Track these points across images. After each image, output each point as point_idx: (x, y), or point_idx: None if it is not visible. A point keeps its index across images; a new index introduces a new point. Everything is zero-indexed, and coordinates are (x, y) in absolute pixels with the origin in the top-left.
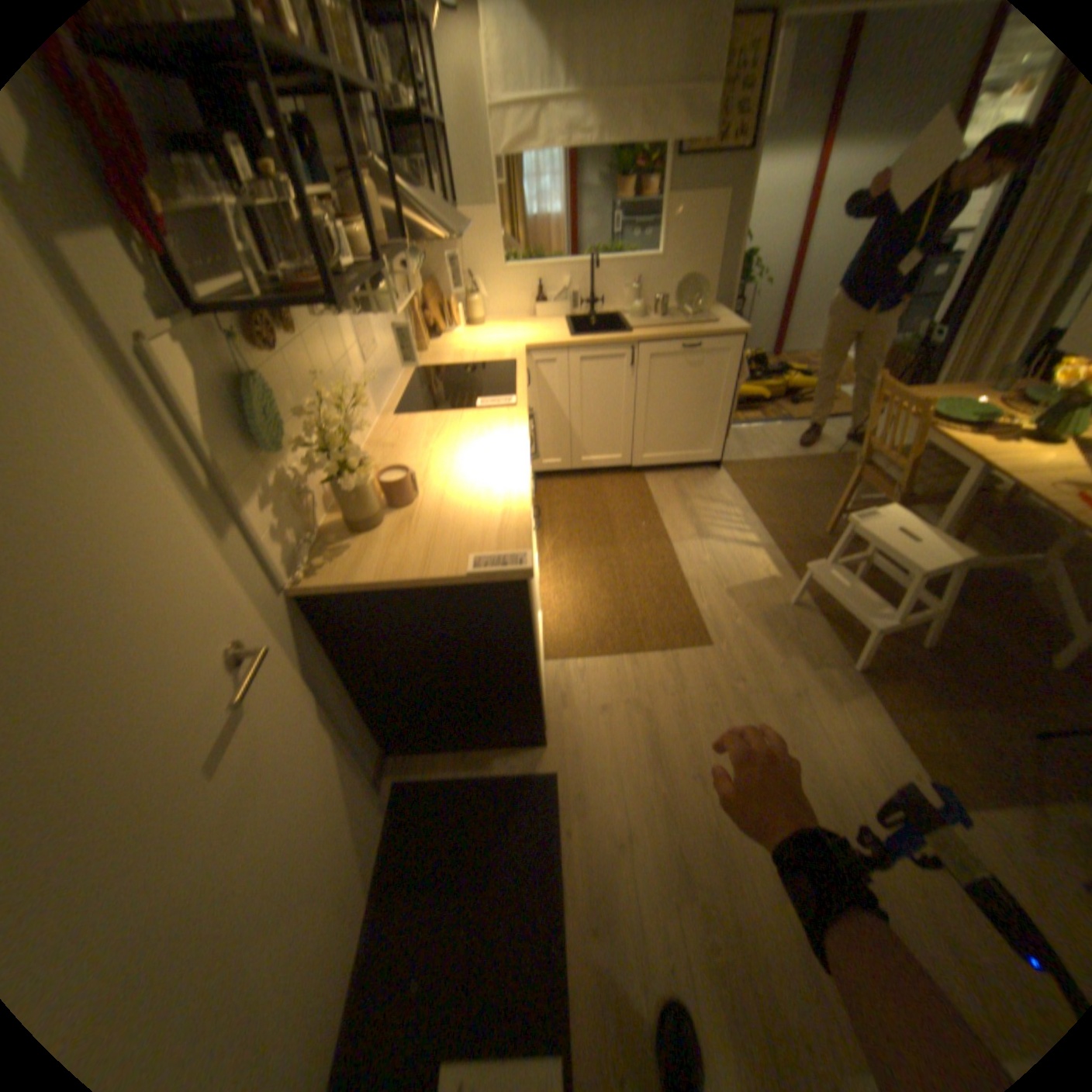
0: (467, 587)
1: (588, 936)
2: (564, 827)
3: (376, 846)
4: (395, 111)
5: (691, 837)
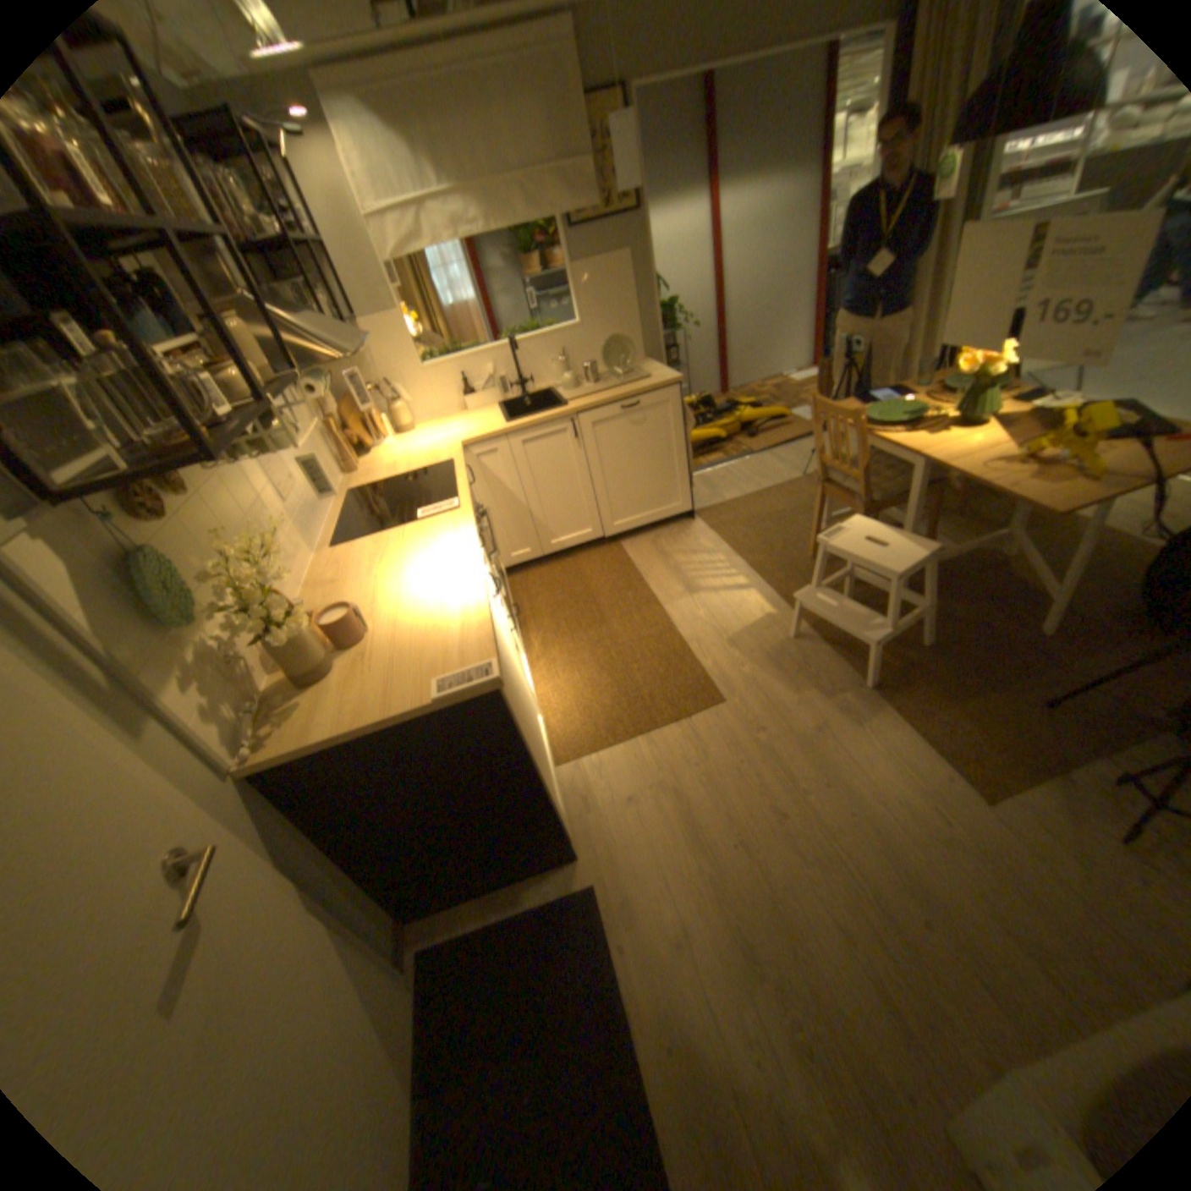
0: (437, 712)
1: (663, 1053)
2: (613, 940)
3: (411, 1029)
4: (260, 239)
5: (747, 909)
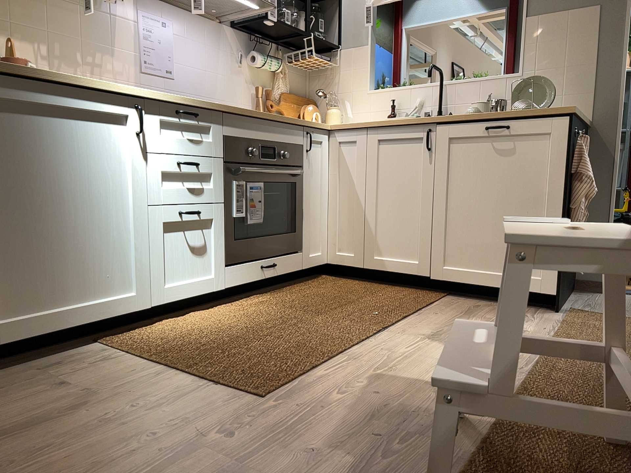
0: None
1: None
2: None
3: None
4: None
5: None
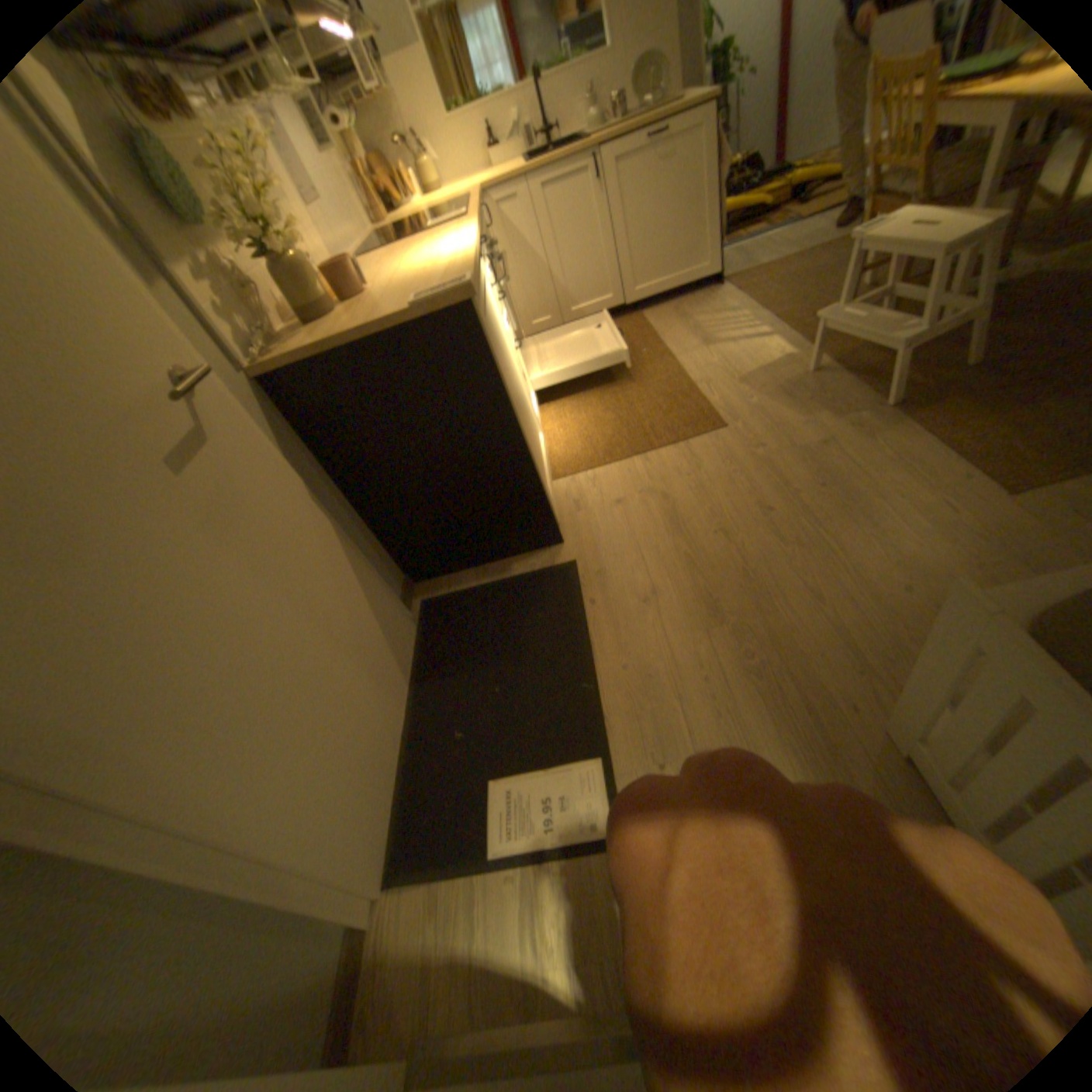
0: (415, 325)
1: (618, 667)
2: (587, 594)
3: (411, 642)
4: None
5: (717, 574)
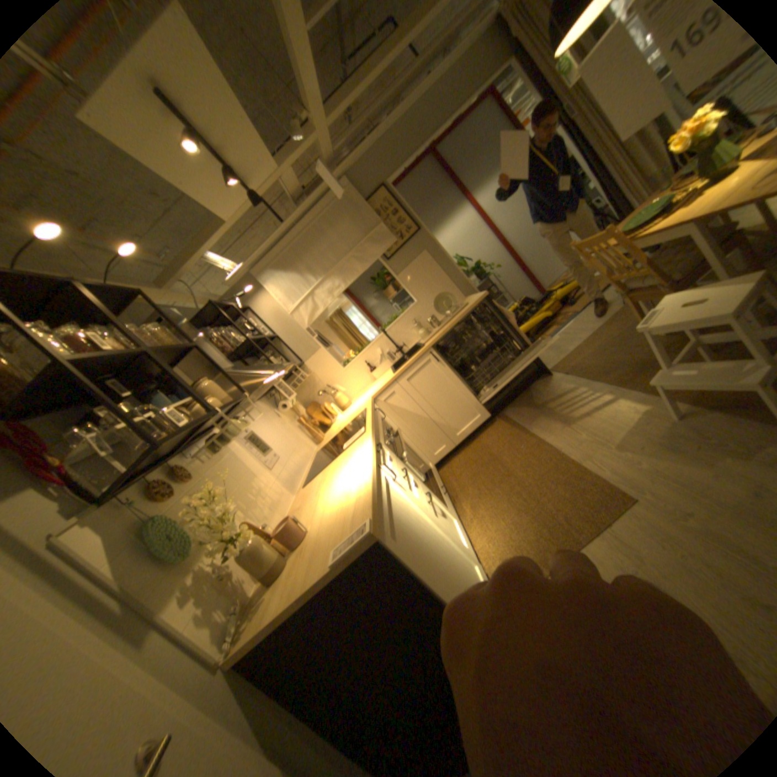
0: (342, 577)
1: None
2: None
3: None
4: (239, 345)
5: None
